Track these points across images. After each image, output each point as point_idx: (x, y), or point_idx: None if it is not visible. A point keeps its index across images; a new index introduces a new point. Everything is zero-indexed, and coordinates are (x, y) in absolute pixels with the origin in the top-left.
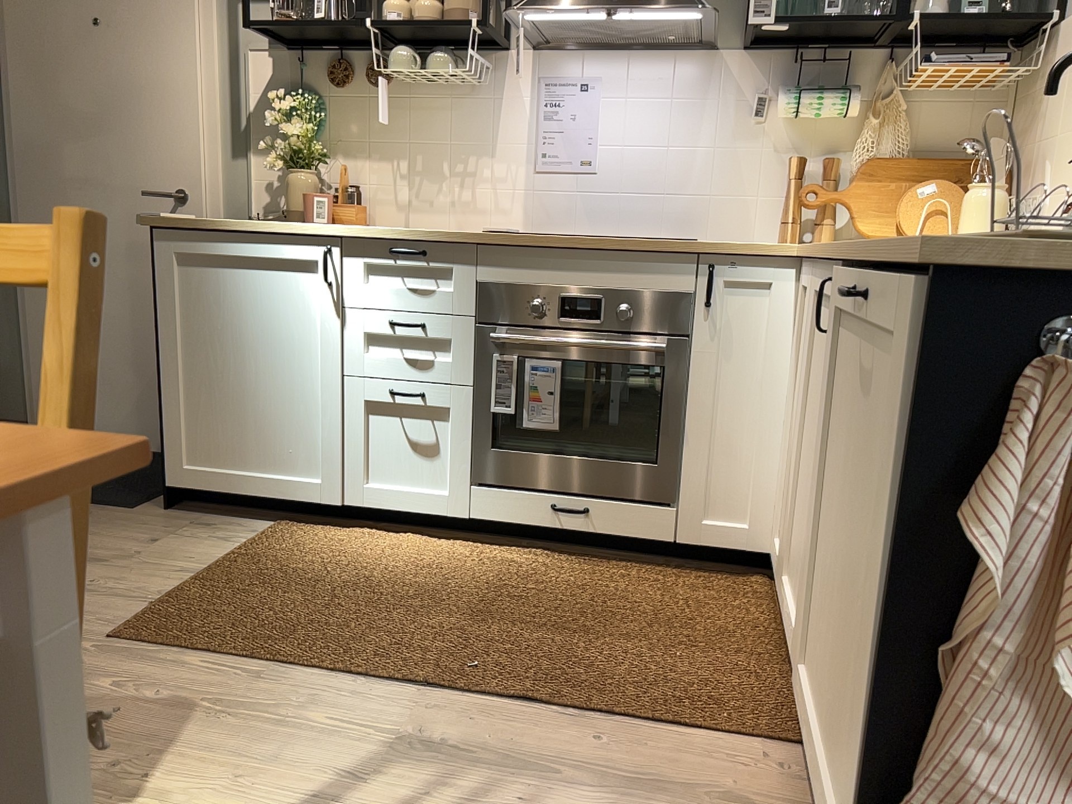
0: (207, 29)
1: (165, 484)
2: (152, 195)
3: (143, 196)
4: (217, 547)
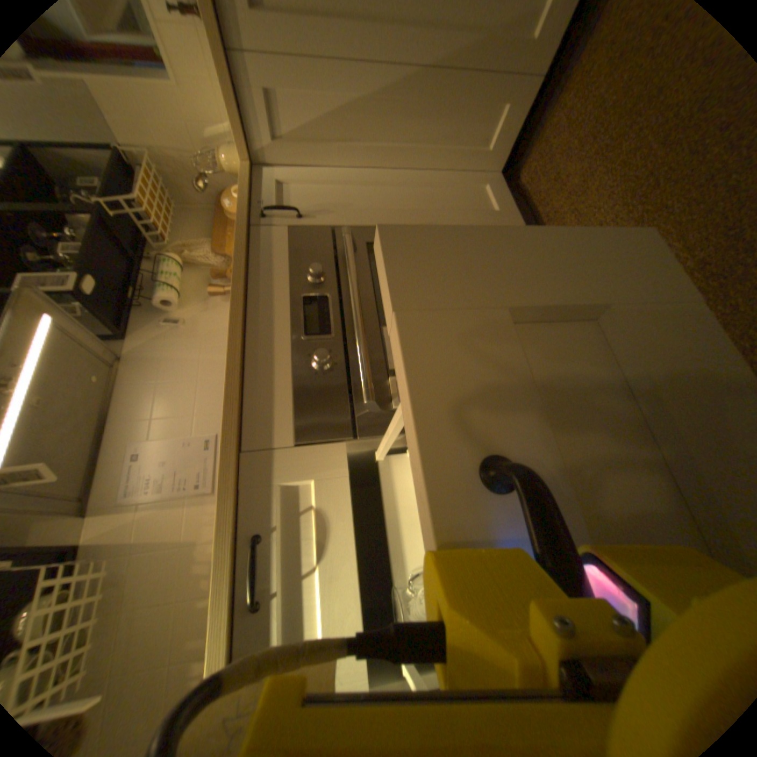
0: None
1: None
2: None
3: None
4: None
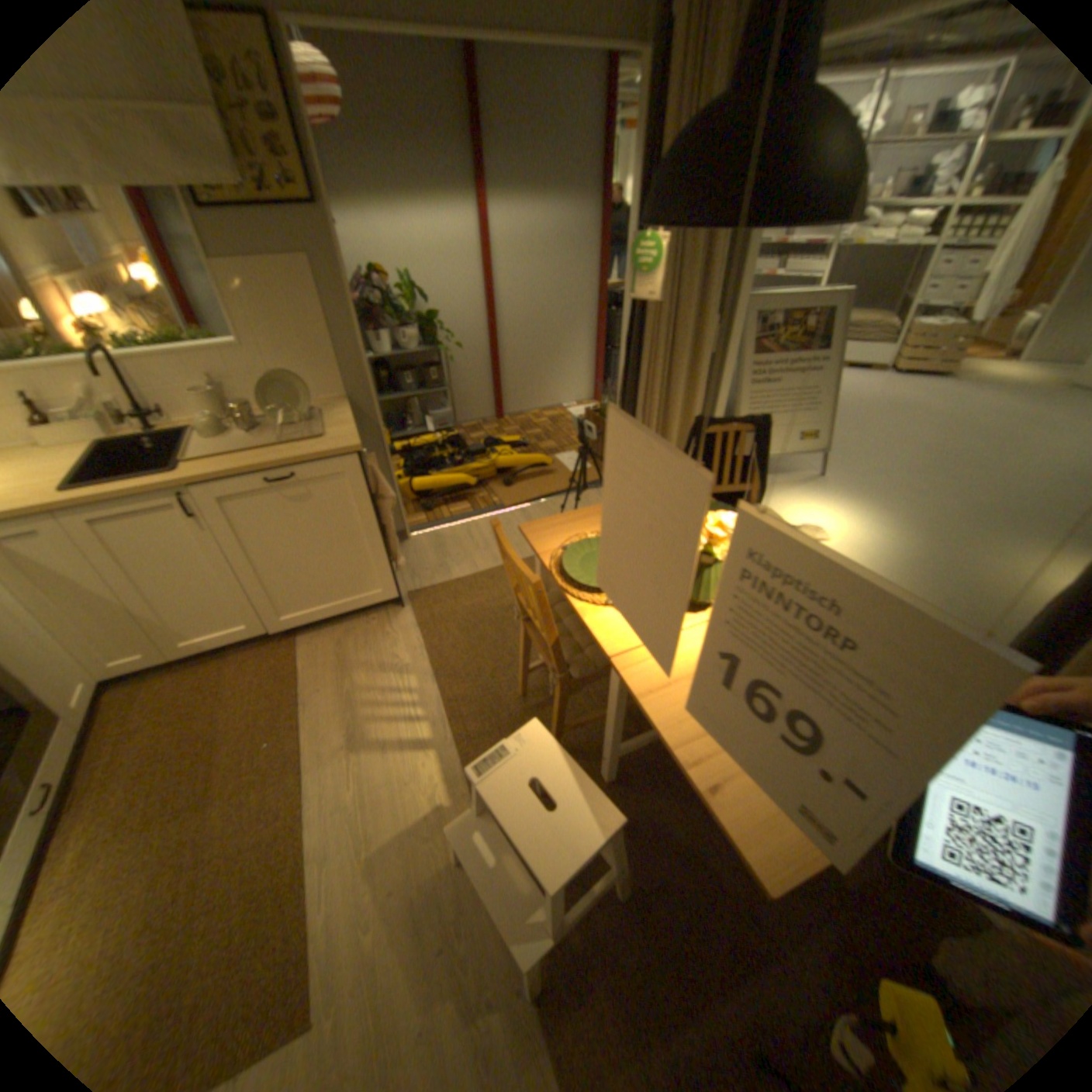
0: None
1: None
2: None
3: None
4: None
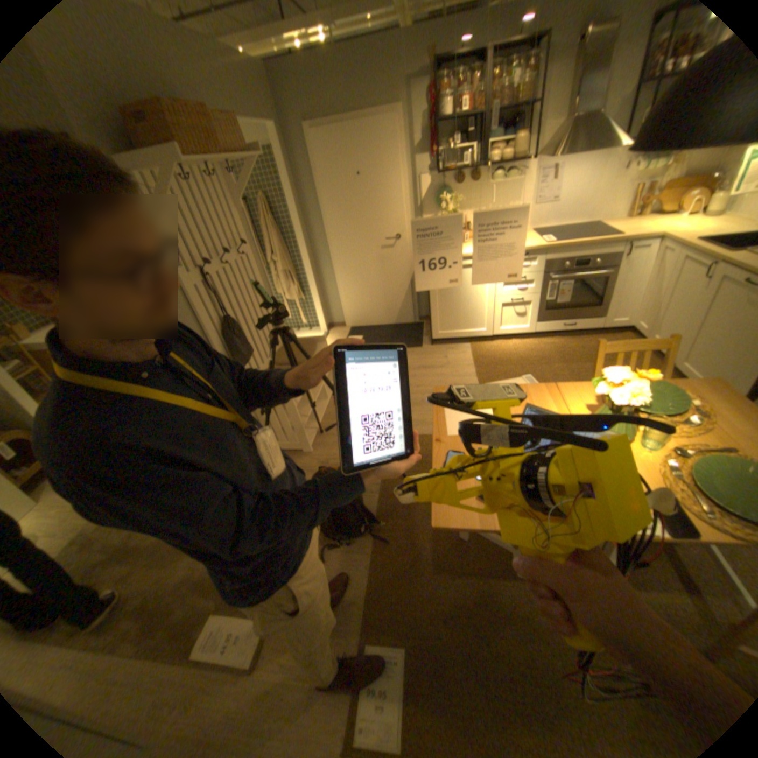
0: (404, 169)
1: (432, 339)
2: (391, 239)
3: (387, 240)
4: (467, 355)
